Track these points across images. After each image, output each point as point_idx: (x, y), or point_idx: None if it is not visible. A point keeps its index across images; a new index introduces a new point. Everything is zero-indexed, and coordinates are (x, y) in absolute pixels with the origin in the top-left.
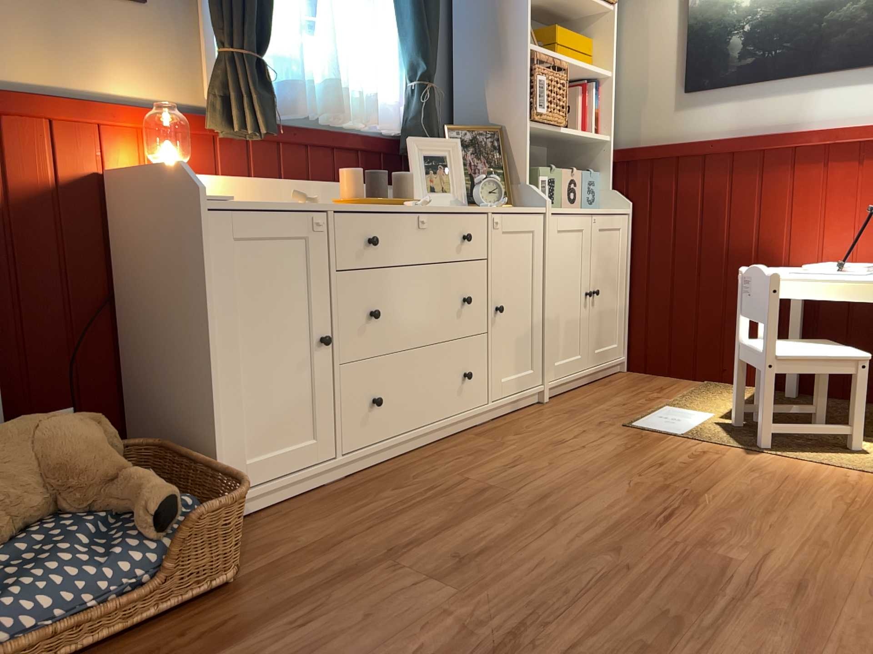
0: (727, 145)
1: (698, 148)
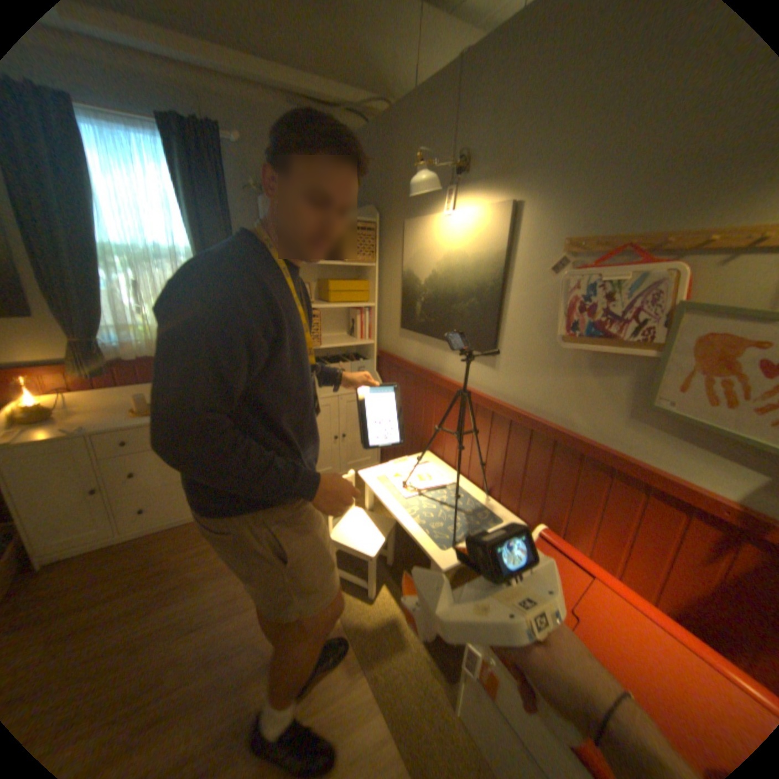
0: (412, 370)
1: (403, 366)
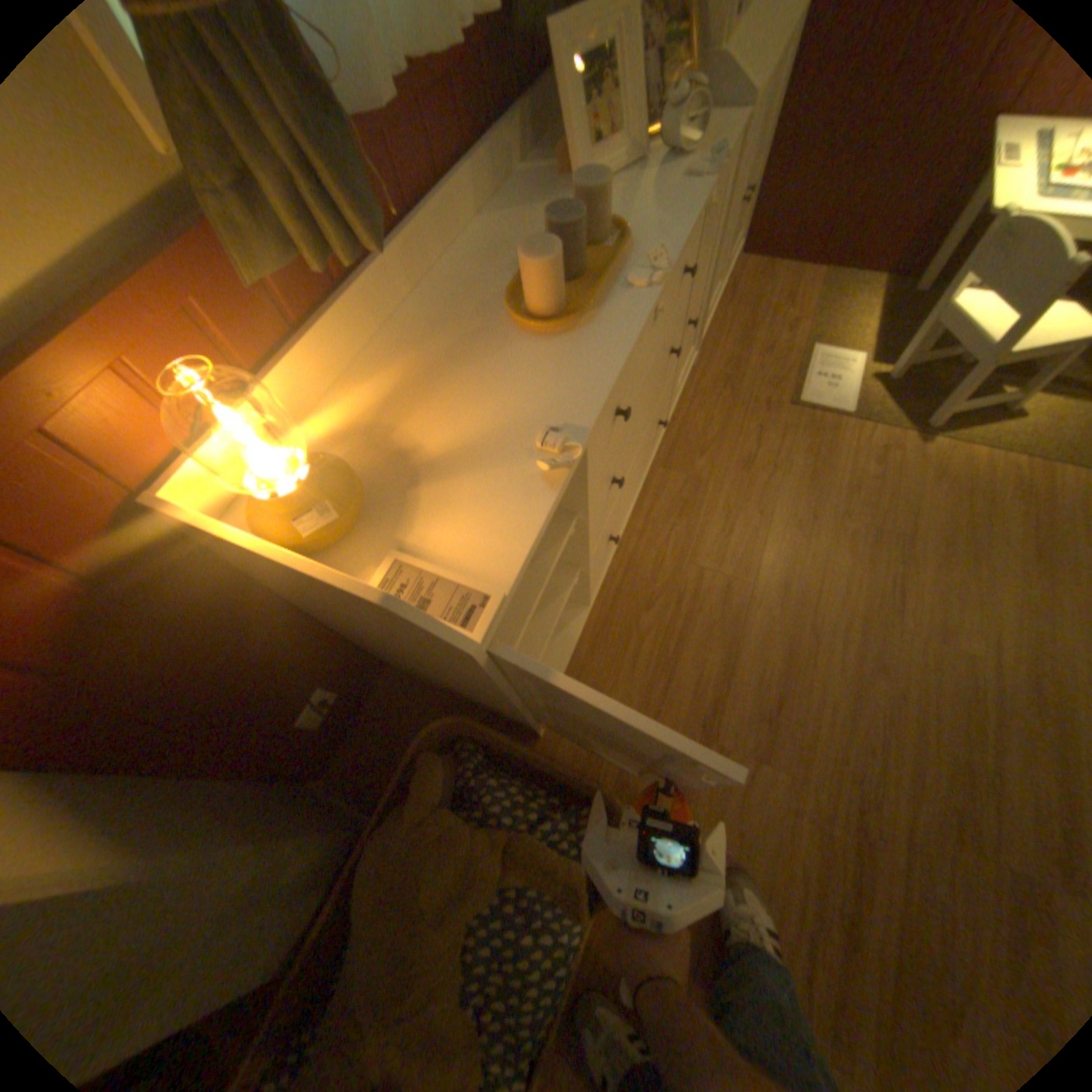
0: None
1: None
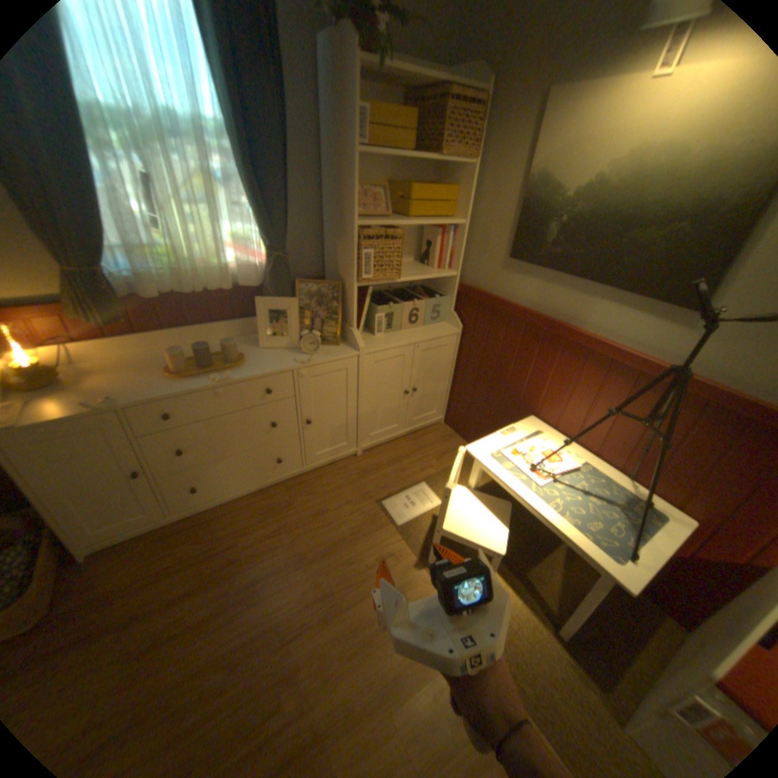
0: (524, 316)
1: (506, 308)
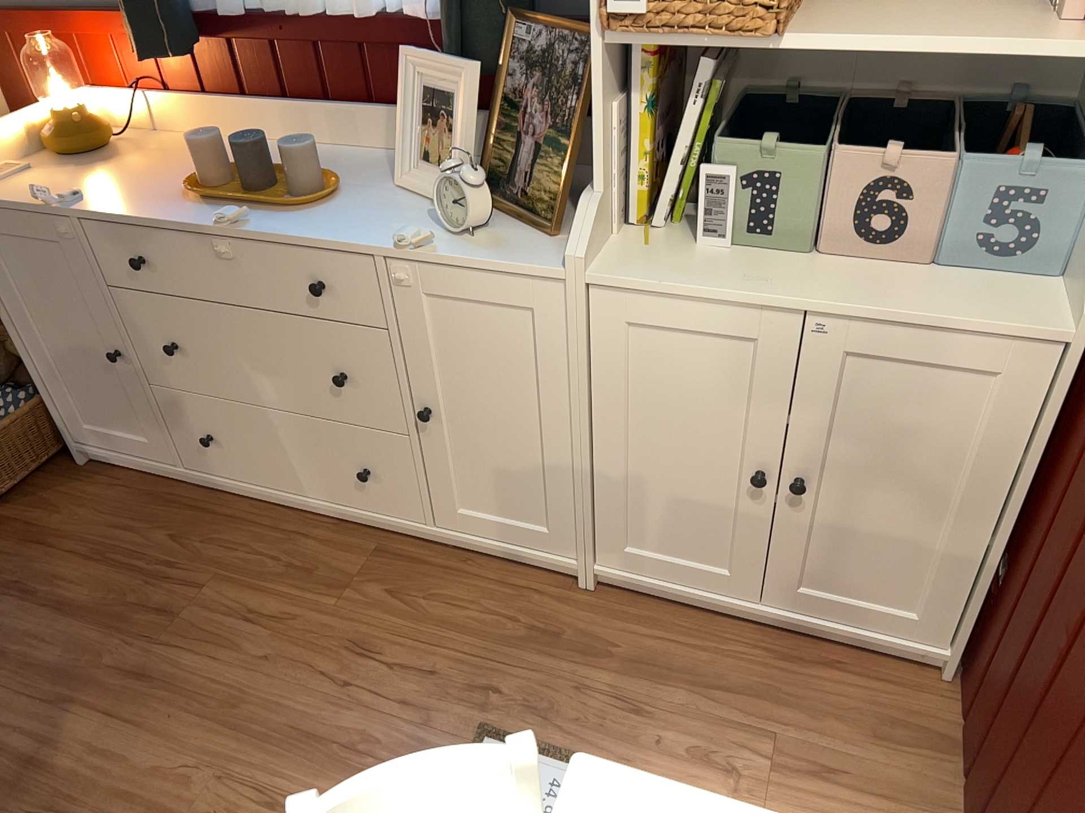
0: None
1: None
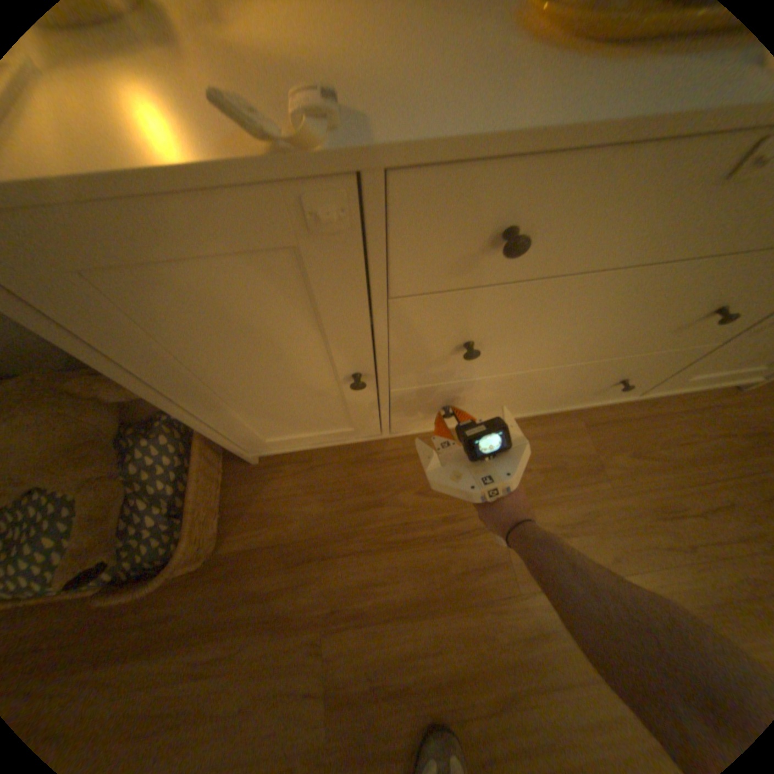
0: None
1: None
